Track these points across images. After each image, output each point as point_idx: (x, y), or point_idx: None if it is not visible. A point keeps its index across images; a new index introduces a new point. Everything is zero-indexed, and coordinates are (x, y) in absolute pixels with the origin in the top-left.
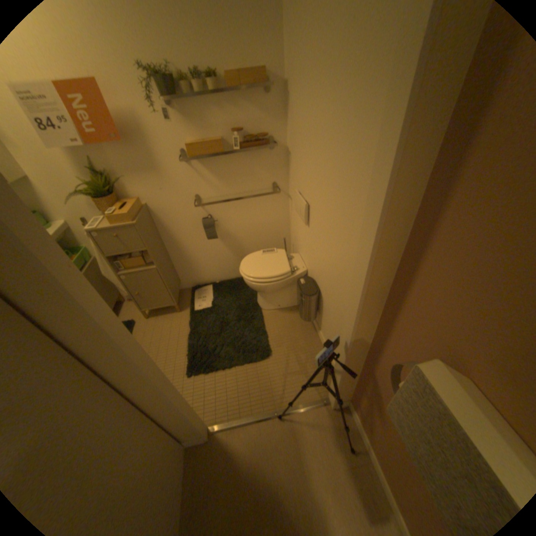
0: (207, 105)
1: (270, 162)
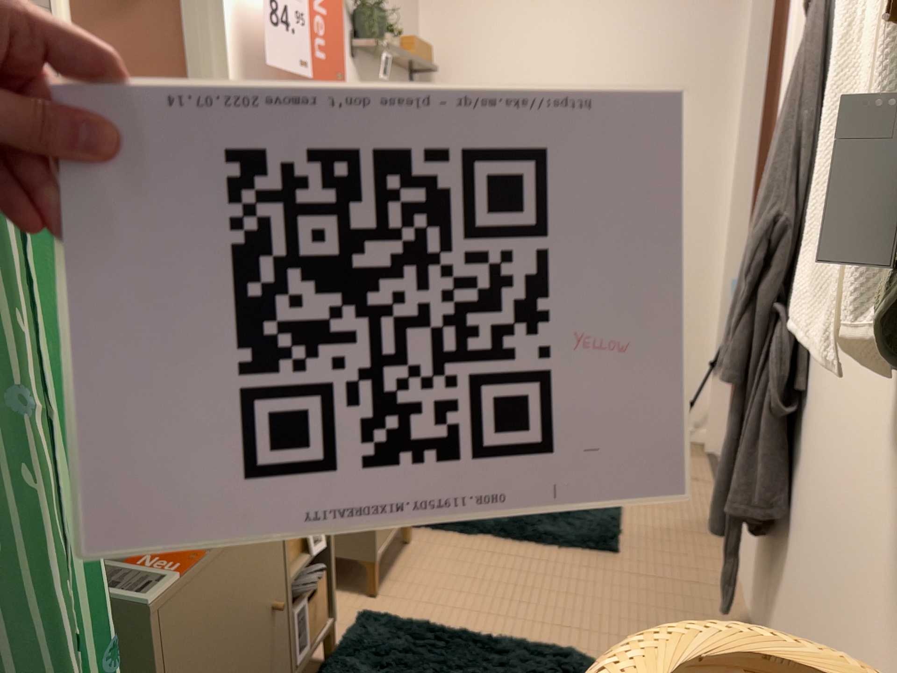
0: None
1: None
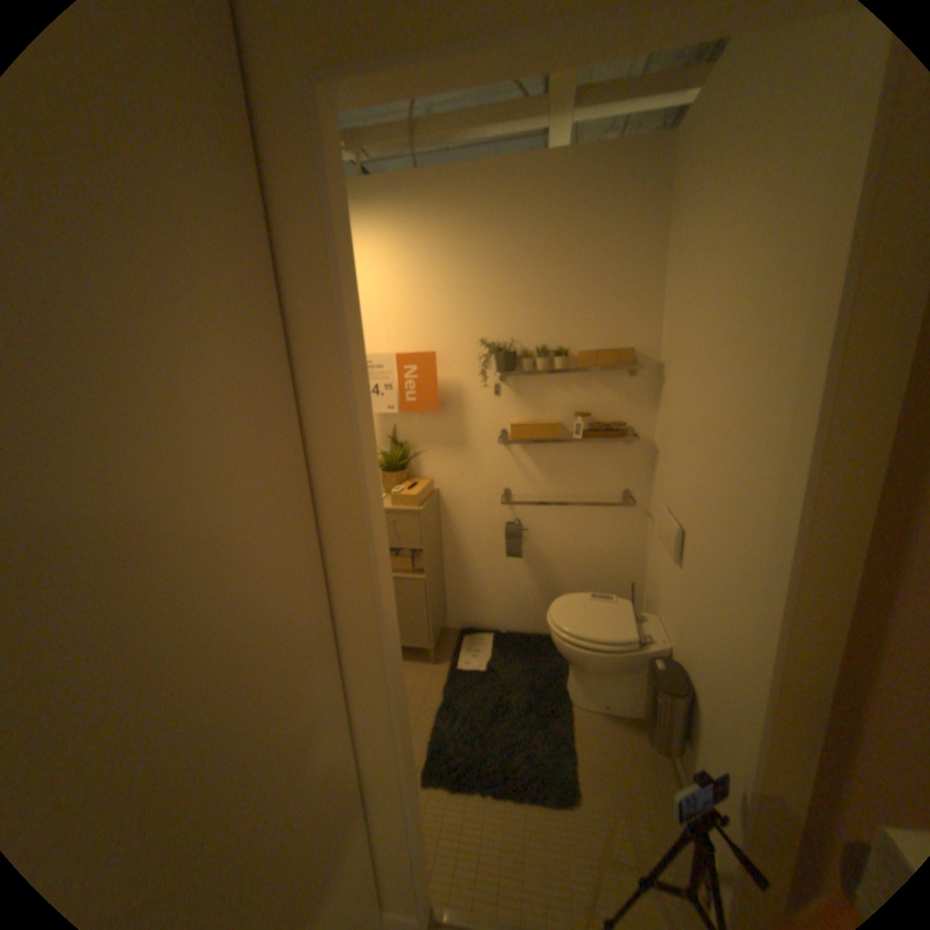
0: (548, 384)
1: (624, 461)
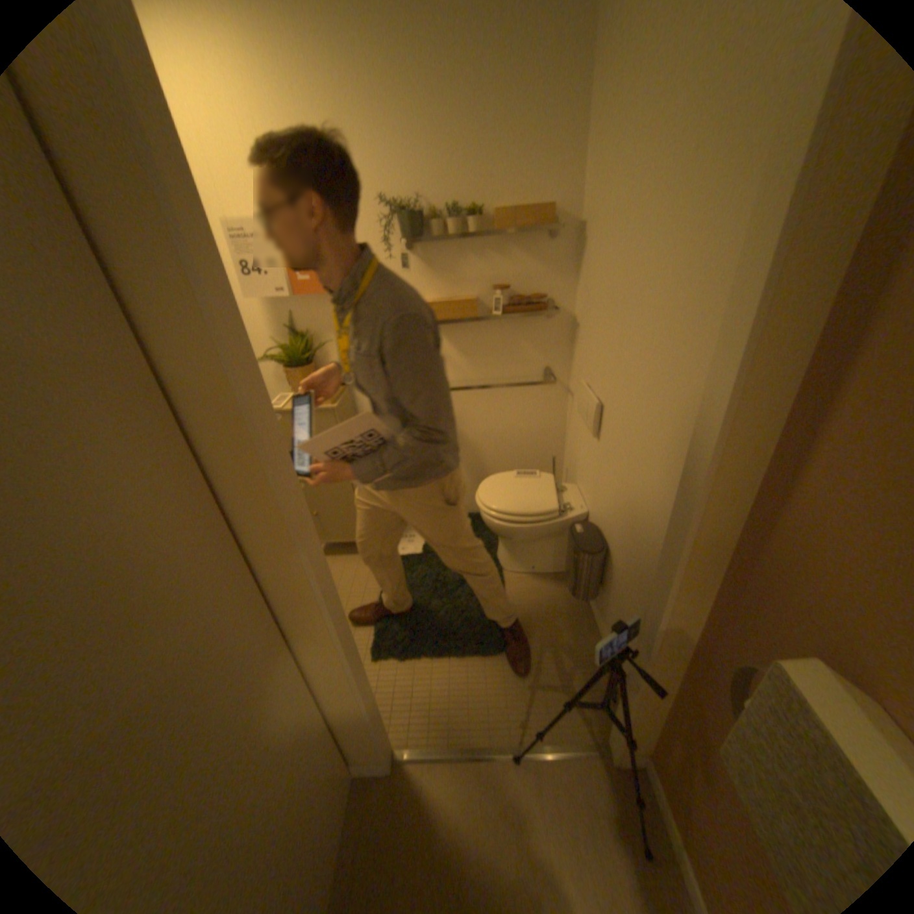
0: (463, 251)
1: (545, 336)
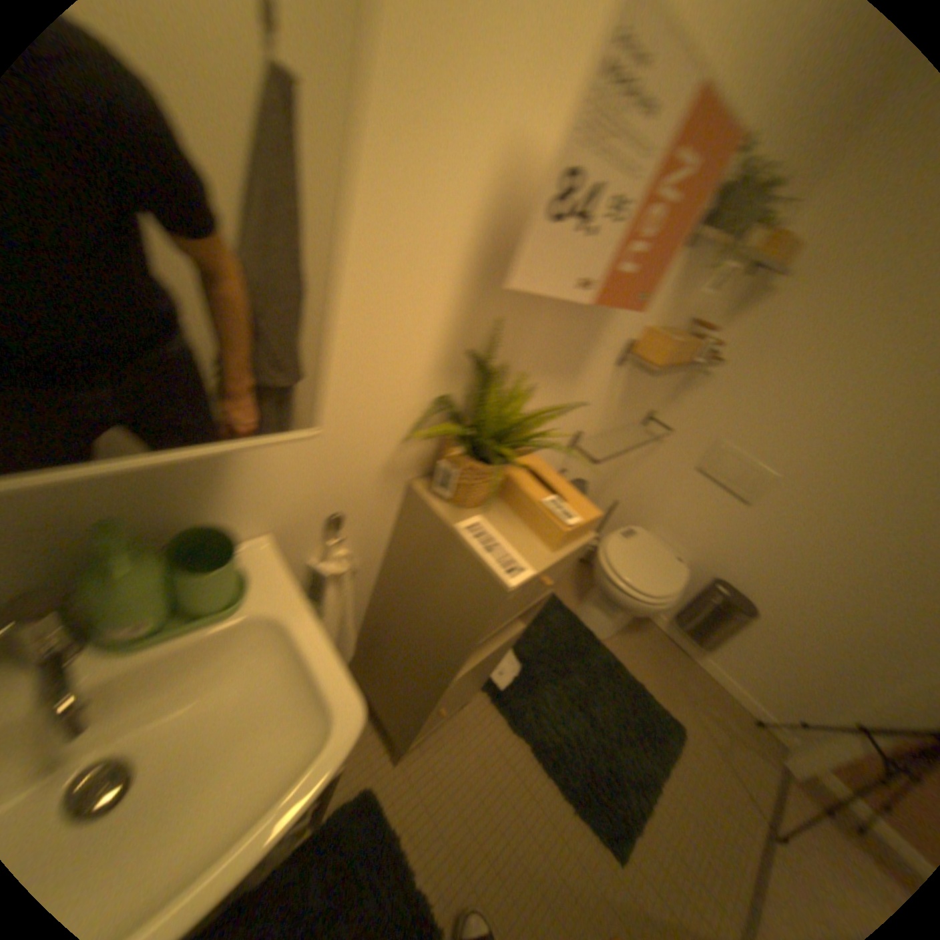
0: (711, 266)
1: (675, 379)
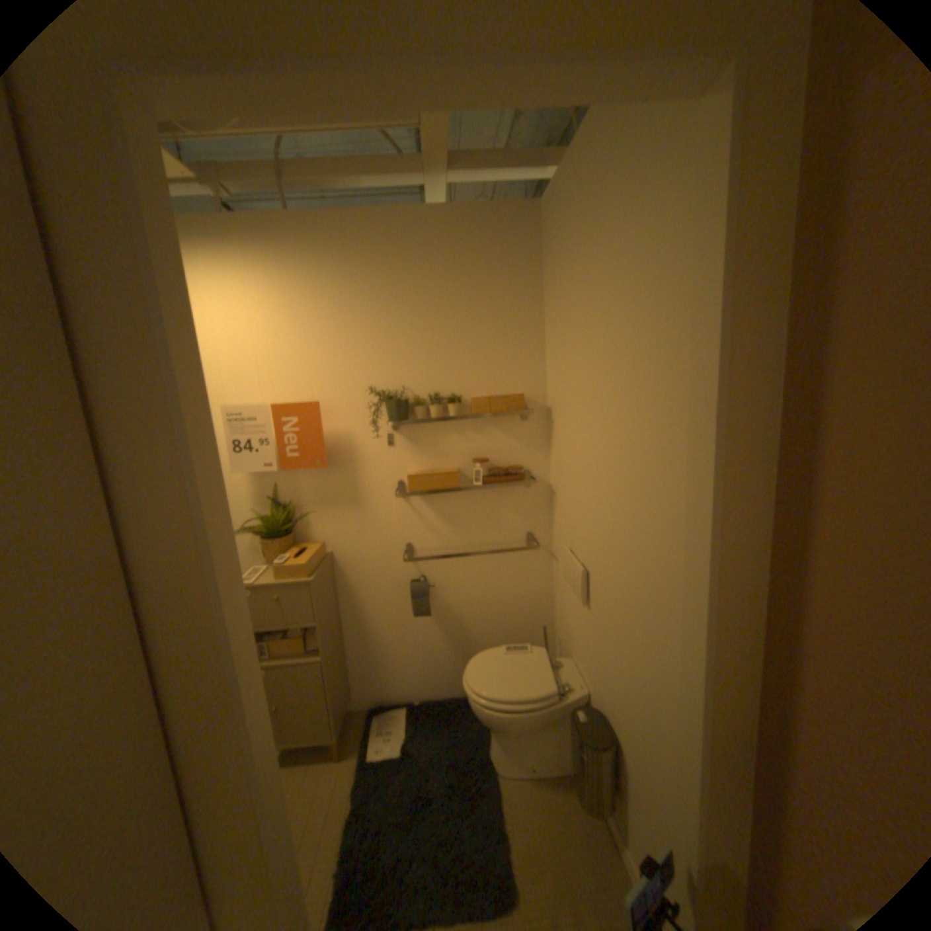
0: (444, 432)
1: (524, 504)
